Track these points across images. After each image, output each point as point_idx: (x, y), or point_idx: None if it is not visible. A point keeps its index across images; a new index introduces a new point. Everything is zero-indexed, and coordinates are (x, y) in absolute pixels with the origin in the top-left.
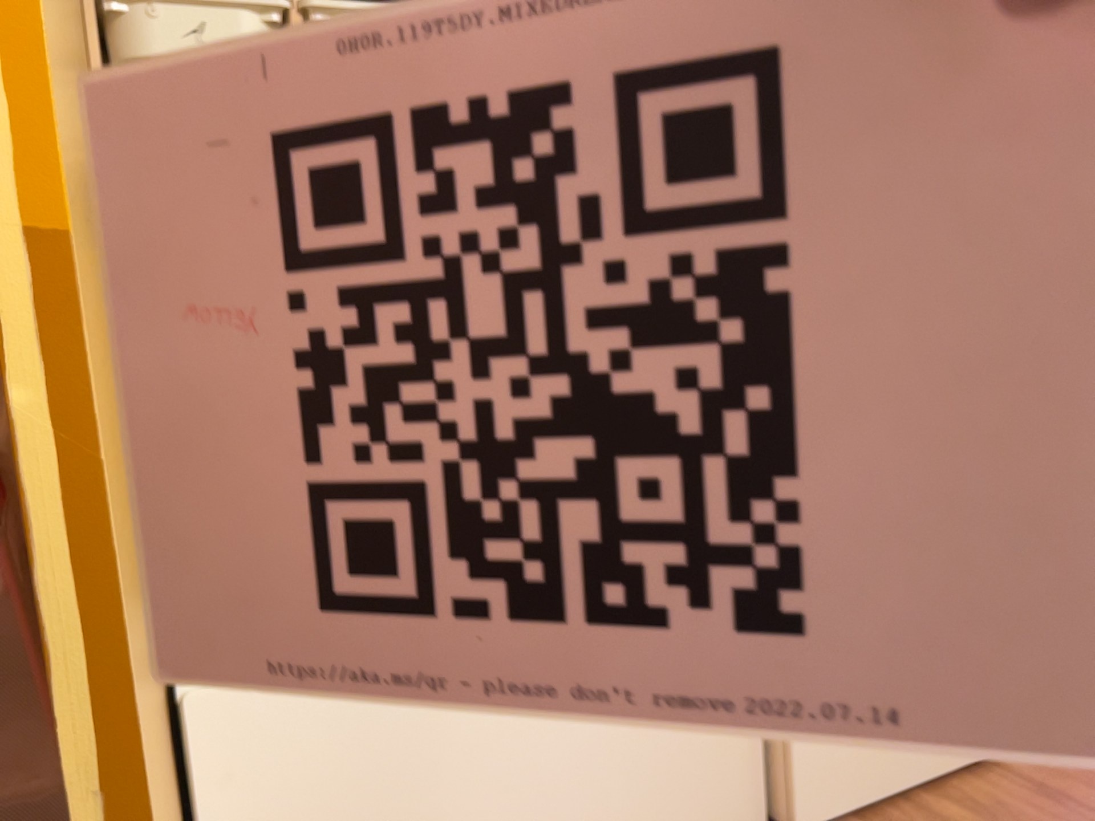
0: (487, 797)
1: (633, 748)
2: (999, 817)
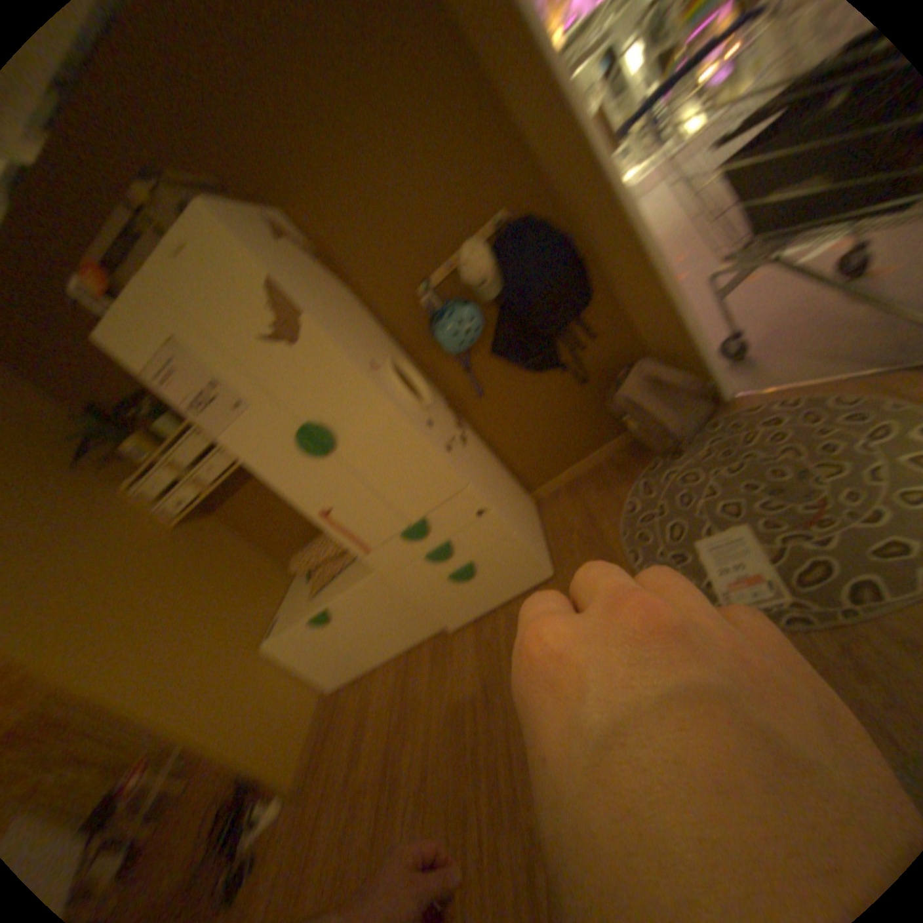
0: (345, 646)
1: (379, 626)
2: (511, 624)
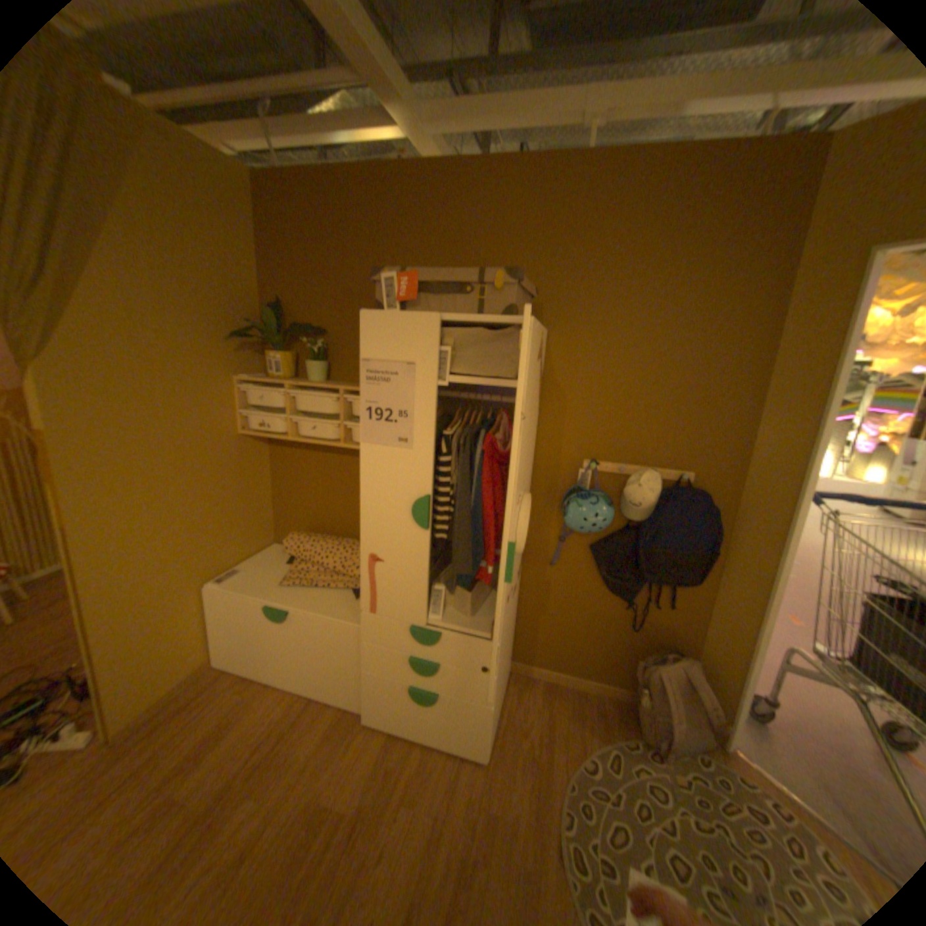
0: (270, 650)
1: (314, 663)
2: (420, 775)
